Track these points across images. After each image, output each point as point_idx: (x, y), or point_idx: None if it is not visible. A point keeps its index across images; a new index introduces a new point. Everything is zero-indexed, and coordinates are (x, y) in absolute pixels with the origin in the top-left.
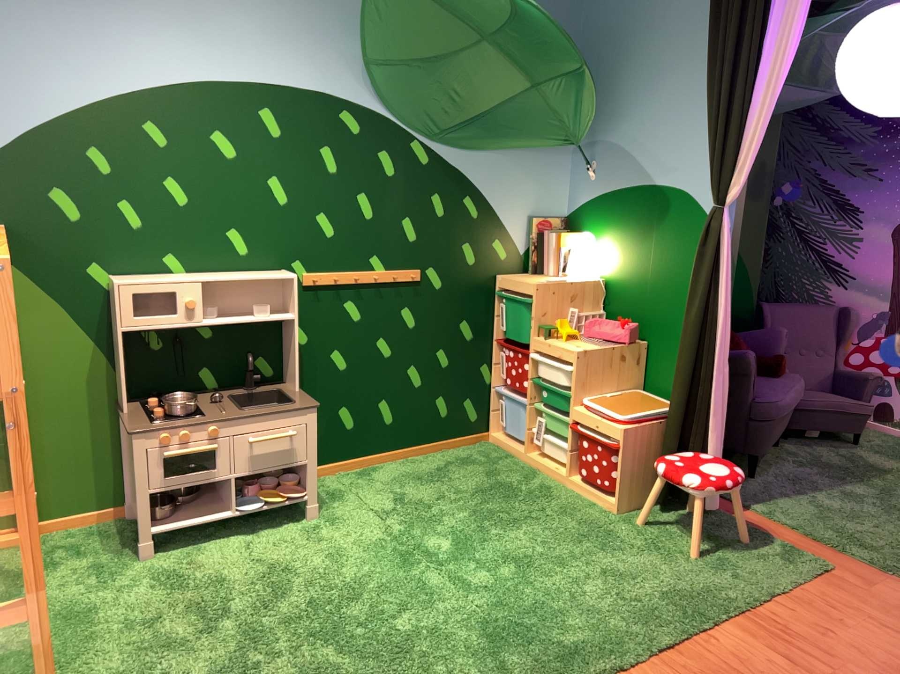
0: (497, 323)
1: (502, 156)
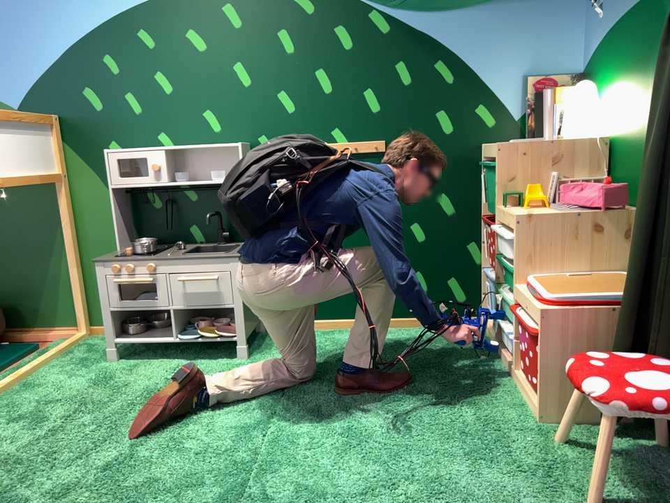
0: (480, 197)
1: (478, 8)
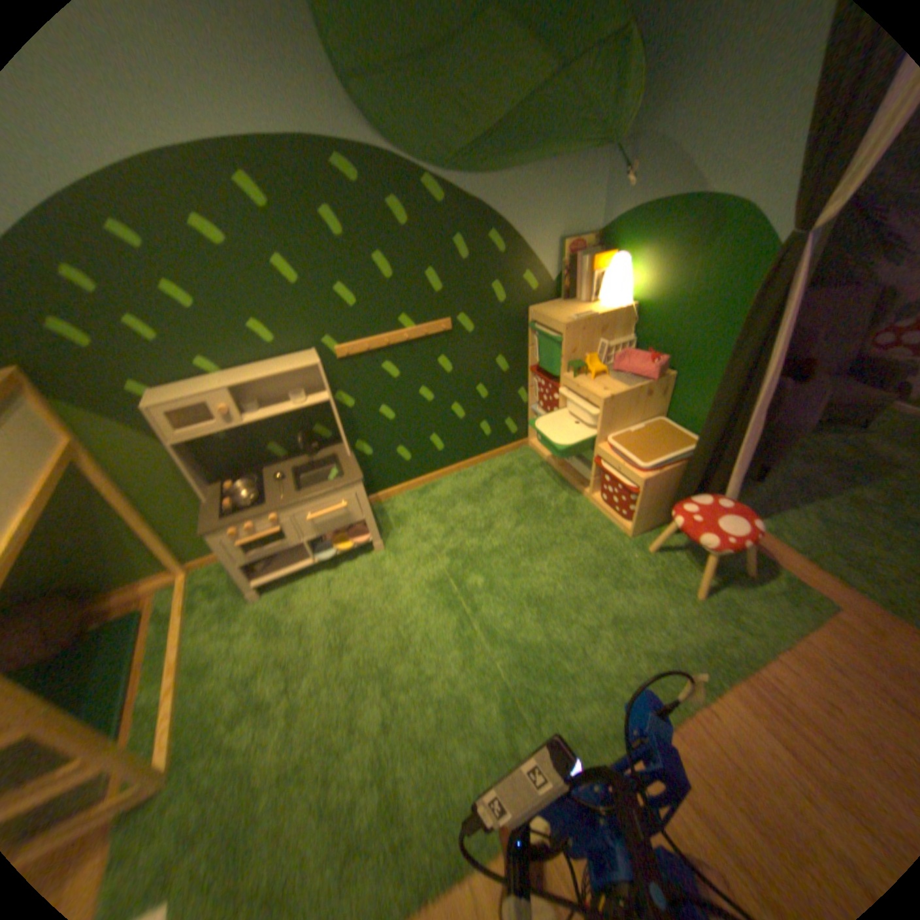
0: (532, 354)
1: (531, 170)
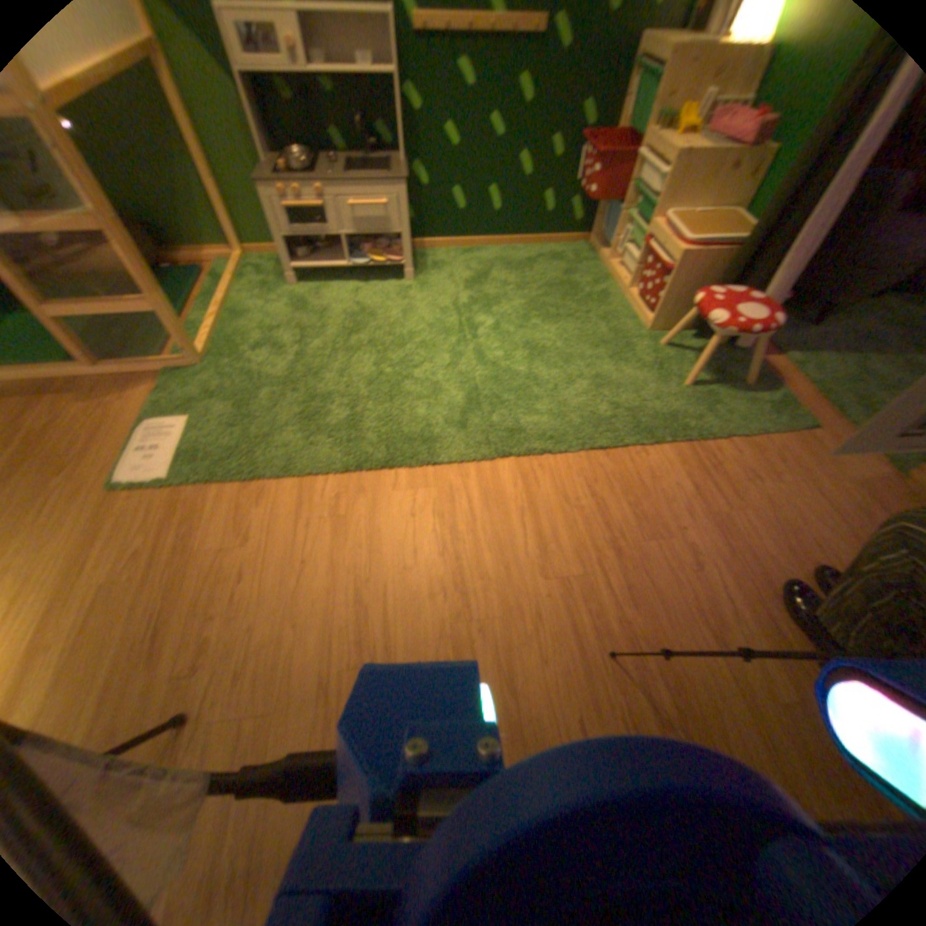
0: (624, 106)
1: None
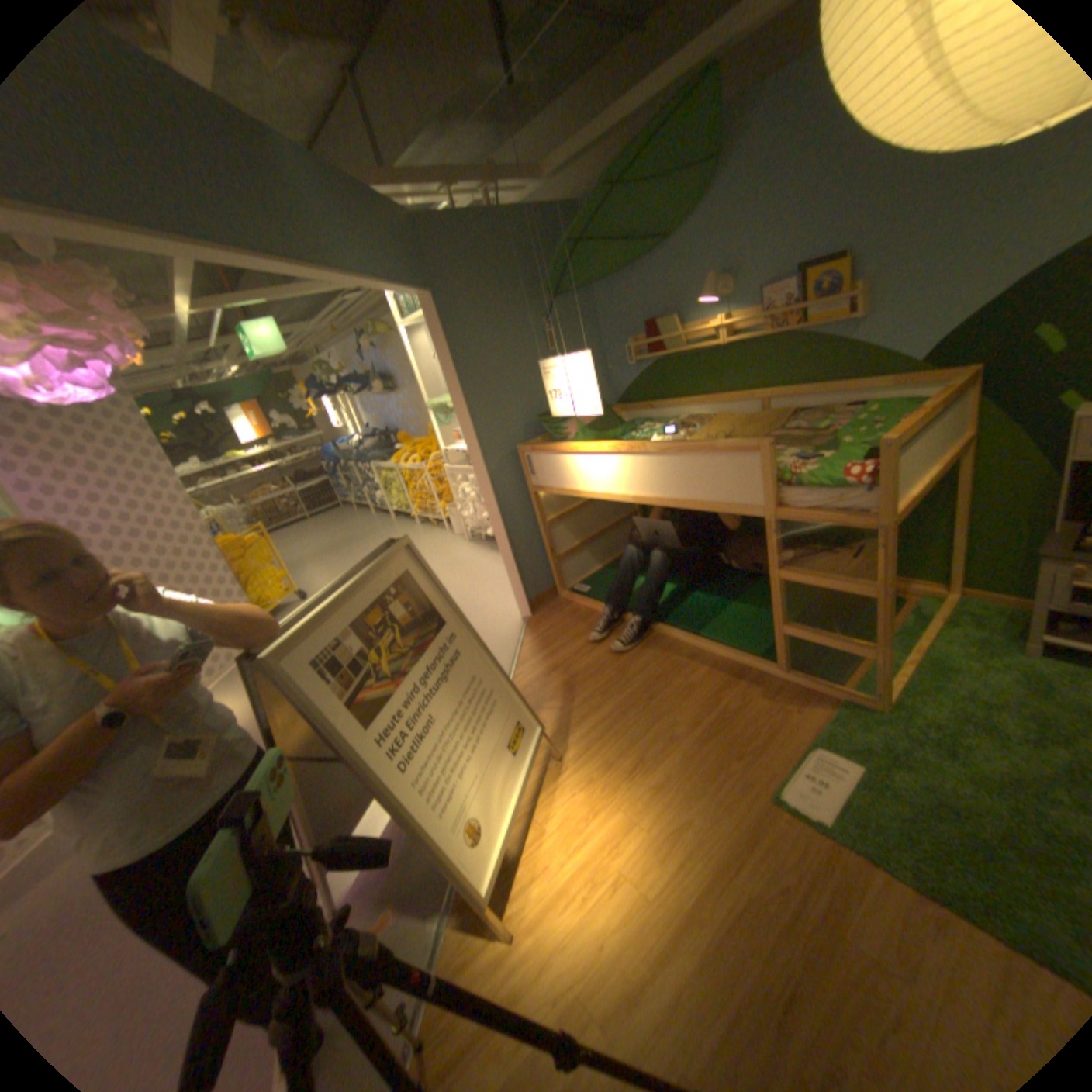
0: None
1: None
